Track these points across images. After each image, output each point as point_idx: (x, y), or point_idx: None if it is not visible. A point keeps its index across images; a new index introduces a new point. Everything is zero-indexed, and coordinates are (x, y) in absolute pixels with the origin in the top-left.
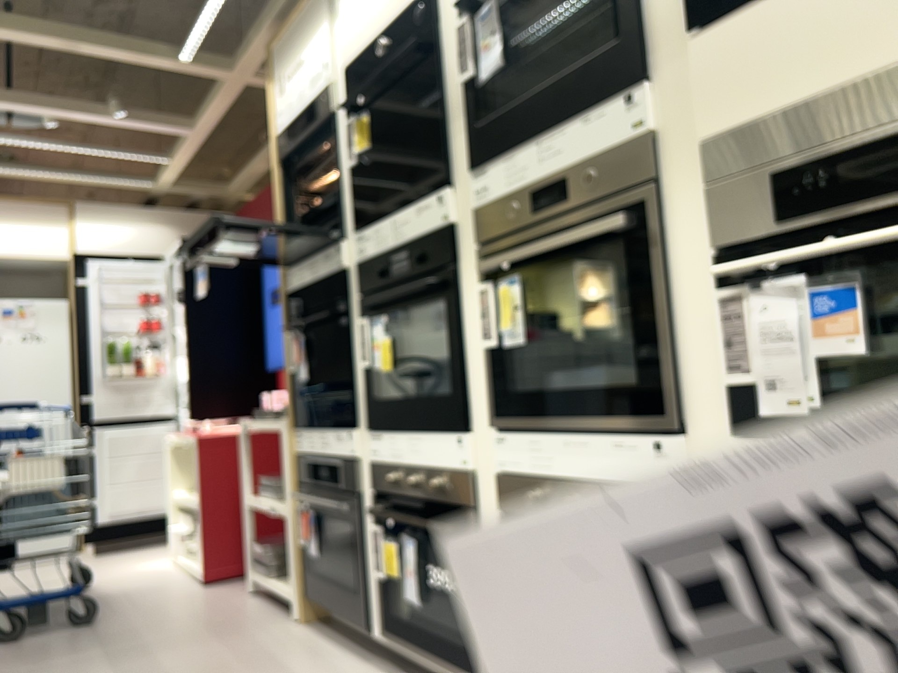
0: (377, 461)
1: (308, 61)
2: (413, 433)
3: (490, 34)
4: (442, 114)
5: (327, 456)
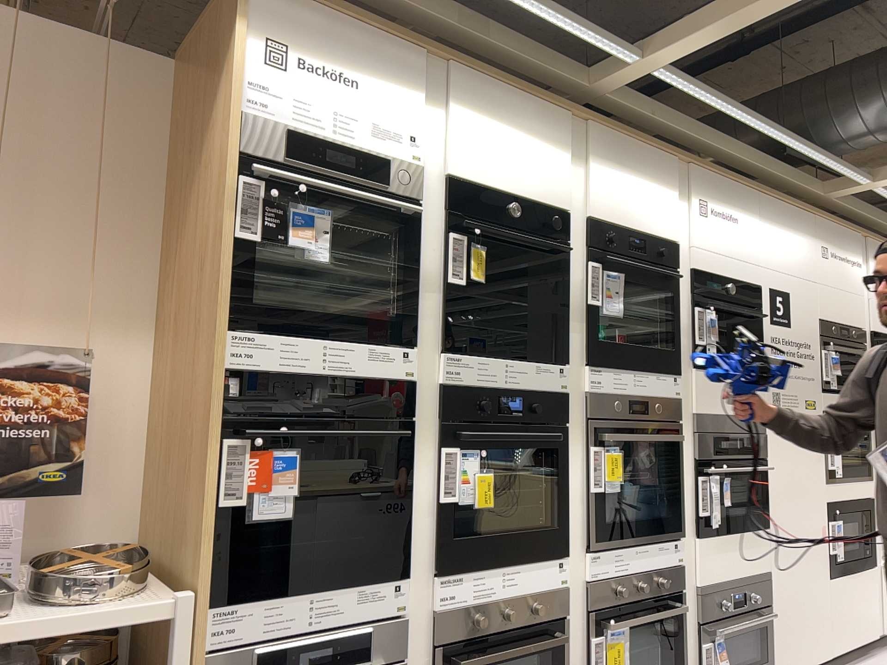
0: (453, 605)
1: (376, 102)
2: (508, 565)
3: (616, 292)
4: (565, 309)
5: (331, 627)
